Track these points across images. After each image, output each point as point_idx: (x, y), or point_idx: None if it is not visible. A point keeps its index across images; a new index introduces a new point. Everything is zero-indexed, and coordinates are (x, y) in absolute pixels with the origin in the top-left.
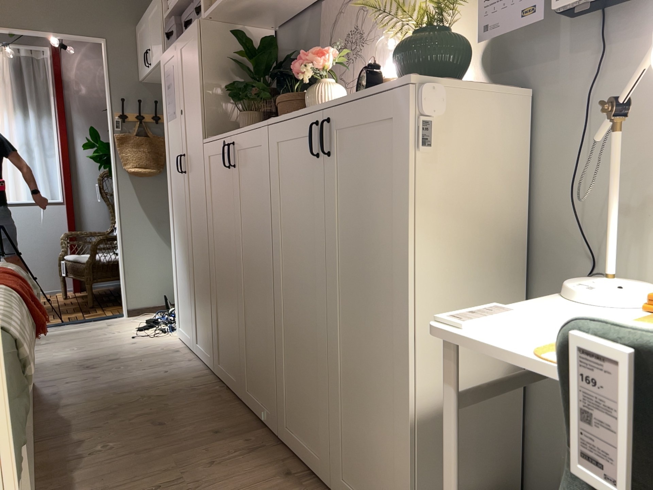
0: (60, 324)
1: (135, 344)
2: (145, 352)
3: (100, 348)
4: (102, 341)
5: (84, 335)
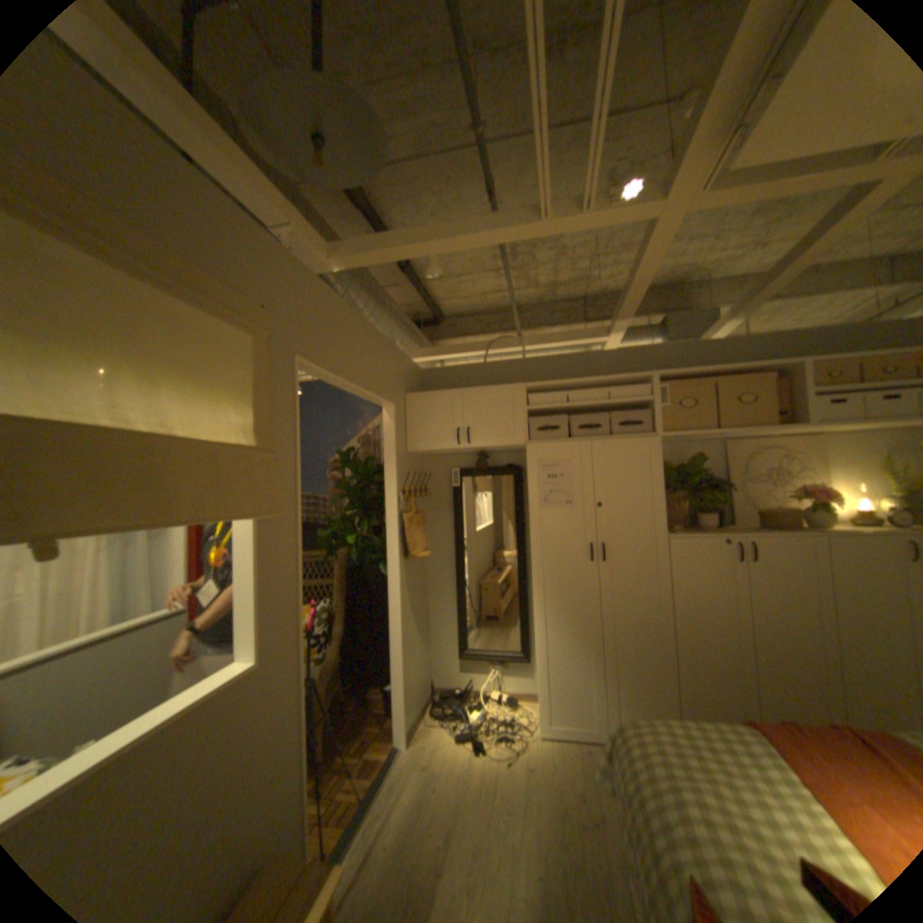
0: (362, 810)
1: (532, 772)
2: (574, 773)
3: (521, 800)
4: (495, 792)
5: (445, 801)
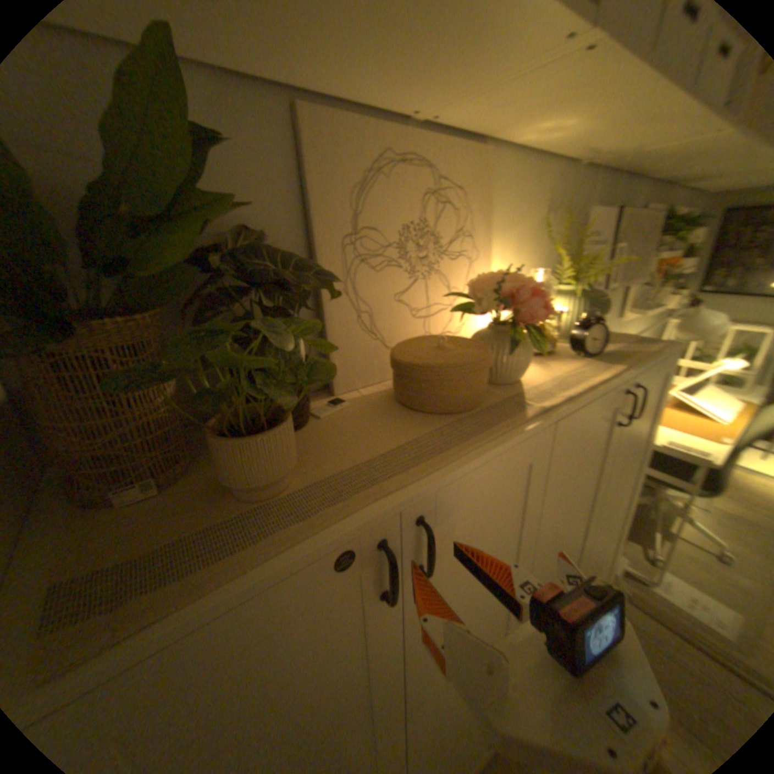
0: None
1: None
2: None
3: None
4: None
5: None
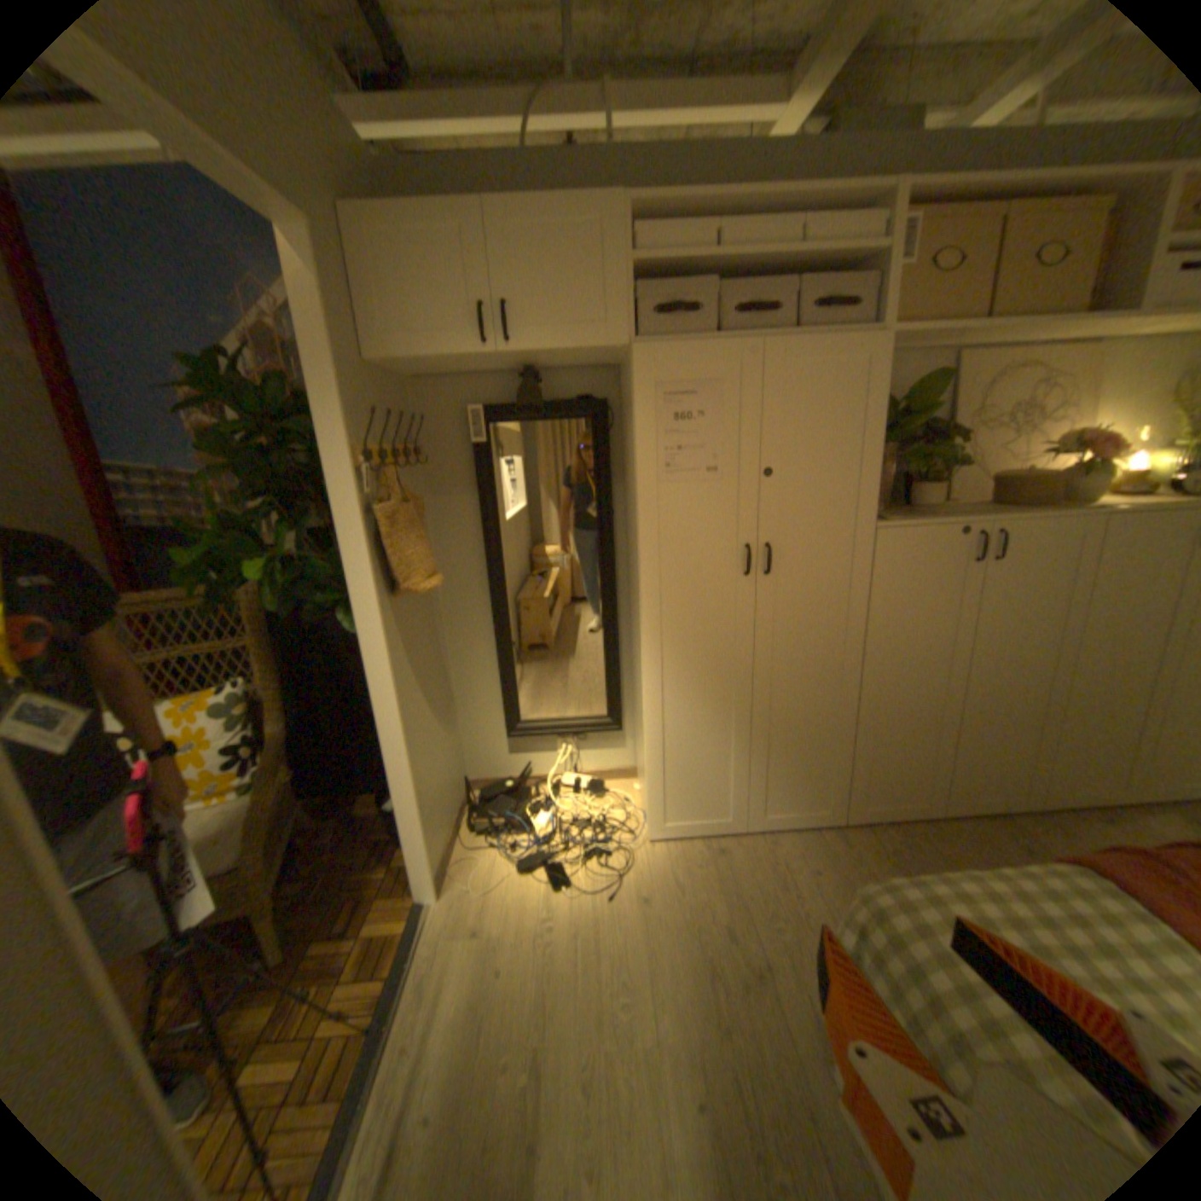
0: (372, 1043)
1: (648, 900)
2: (709, 890)
3: (642, 956)
4: (597, 951)
5: (519, 987)
